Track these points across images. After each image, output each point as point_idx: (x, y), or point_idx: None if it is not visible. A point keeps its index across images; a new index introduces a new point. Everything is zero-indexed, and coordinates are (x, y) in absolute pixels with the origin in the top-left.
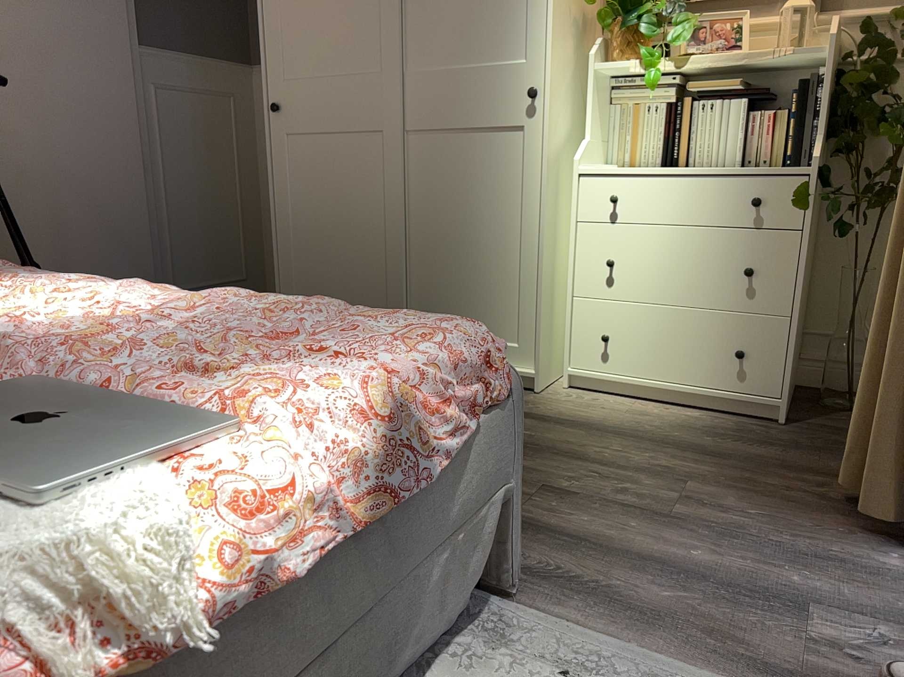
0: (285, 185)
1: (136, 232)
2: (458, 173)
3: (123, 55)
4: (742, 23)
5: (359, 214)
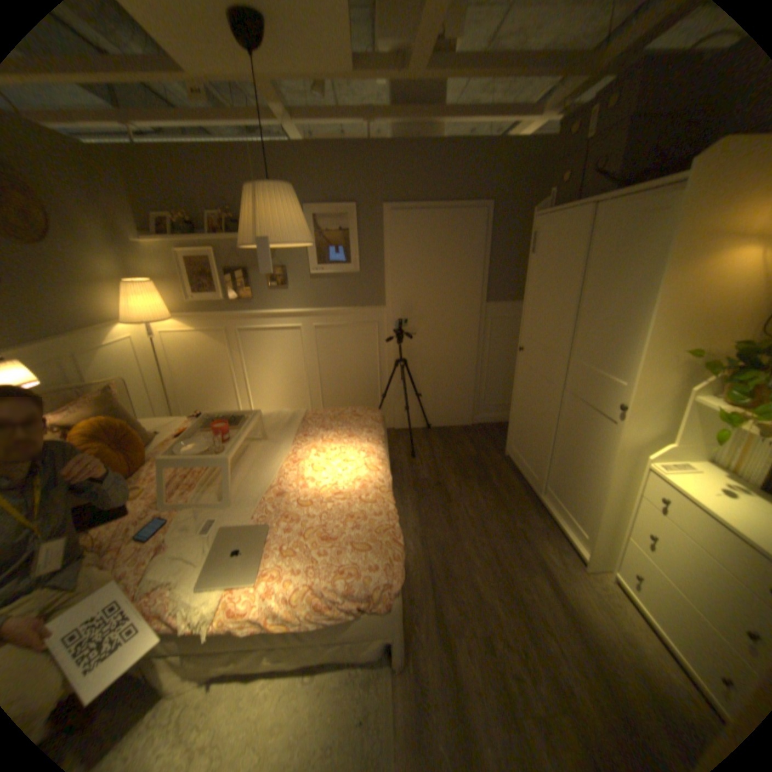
0: (519, 385)
1: (467, 381)
2: (583, 426)
3: (474, 309)
4: None
5: (540, 418)
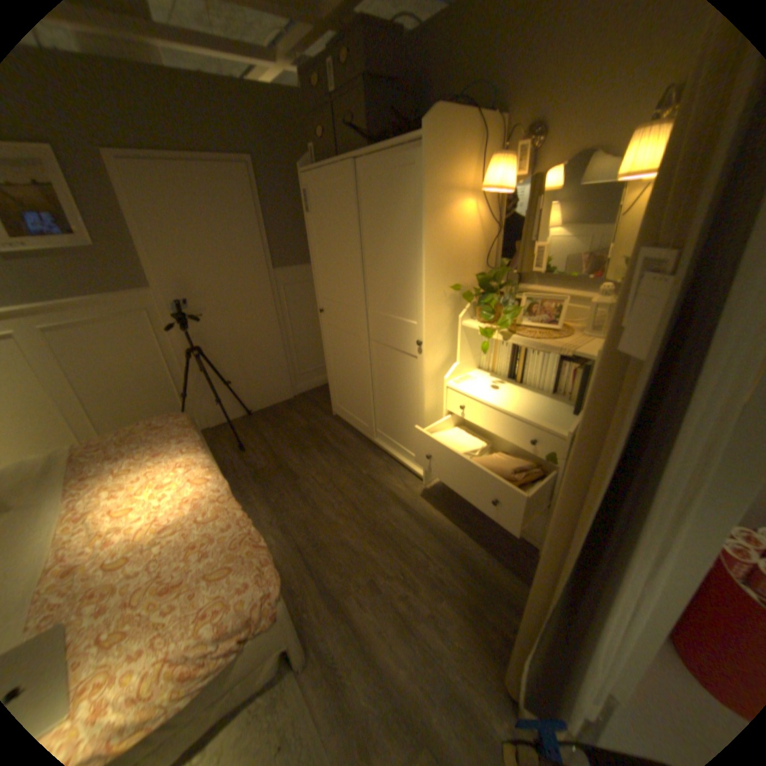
0: (328, 347)
1: (276, 355)
2: (391, 369)
3: (263, 278)
4: (563, 305)
5: (354, 371)
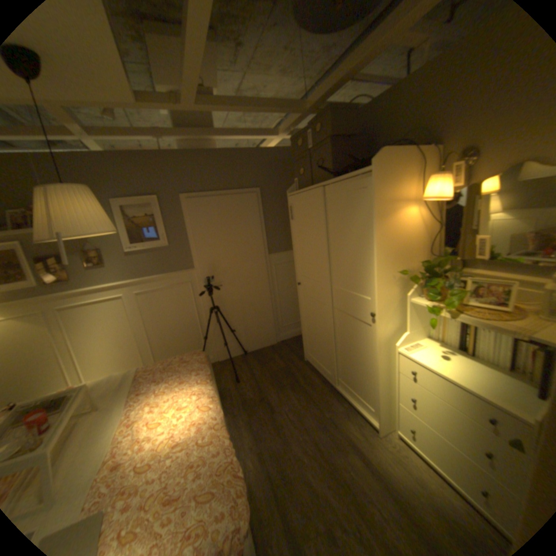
0: (303, 309)
1: (267, 312)
2: (351, 332)
3: (262, 261)
4: (512, 289)
5: (322, 330)
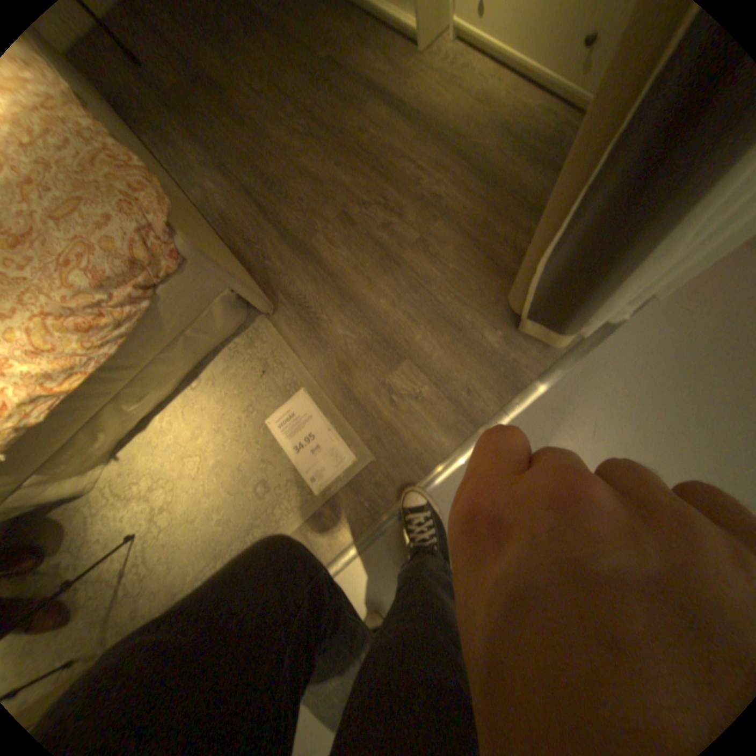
0: None
1: None
2: None
3: None
4: None
5: None
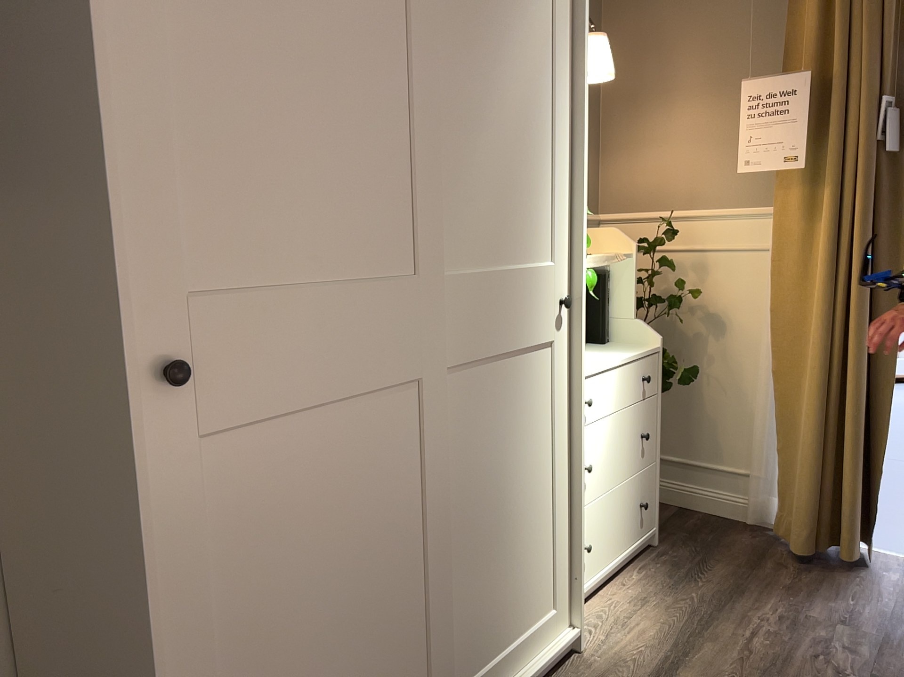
0: (196, 570)
1: None
2: (499, 417)
3: None
4: None
5: (381, 546)
